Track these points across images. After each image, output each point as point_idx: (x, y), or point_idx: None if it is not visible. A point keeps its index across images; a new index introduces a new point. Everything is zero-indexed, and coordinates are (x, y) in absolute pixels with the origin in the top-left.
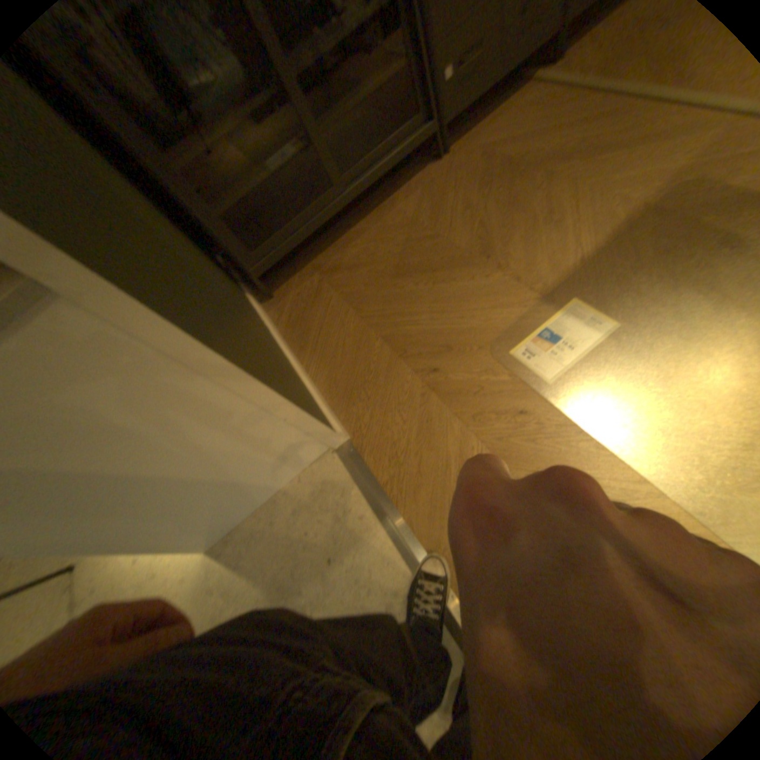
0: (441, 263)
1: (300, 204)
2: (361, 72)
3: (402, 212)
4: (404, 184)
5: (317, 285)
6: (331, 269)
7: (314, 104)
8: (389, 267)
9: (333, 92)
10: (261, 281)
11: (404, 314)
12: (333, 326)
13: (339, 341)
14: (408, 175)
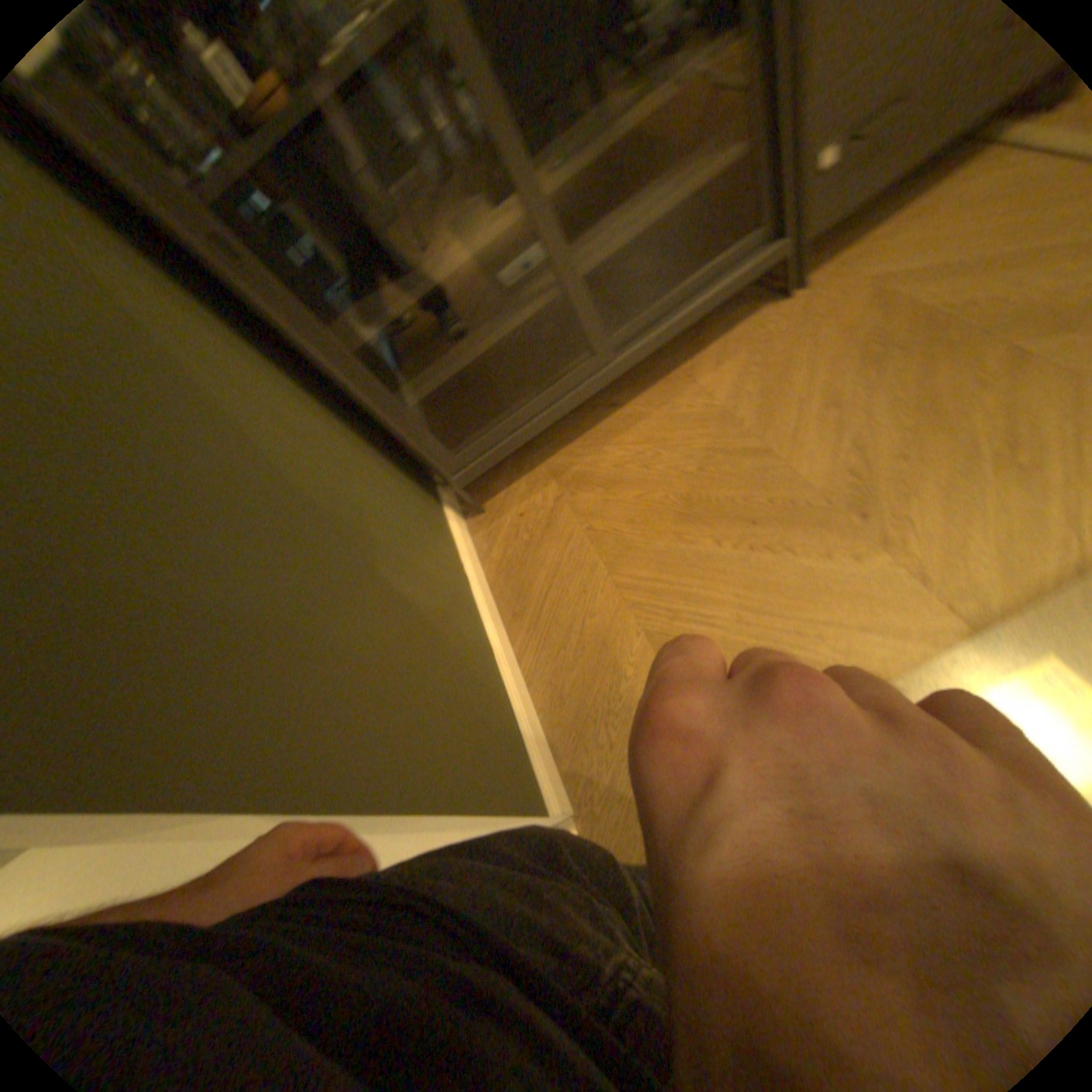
0: (768, 512)
1: (540, 373)
2: (665, 167)
3: (706, 396)
4: (715, 341)
5: (551, 506)
6: (577, 482)
7: (578, 222)
8: (672, 498)
9: (611, 201)
10: (468, 492)
11: (689, 600)
12: (568, 589)
13: (574, 621)
14: (725, 324)
